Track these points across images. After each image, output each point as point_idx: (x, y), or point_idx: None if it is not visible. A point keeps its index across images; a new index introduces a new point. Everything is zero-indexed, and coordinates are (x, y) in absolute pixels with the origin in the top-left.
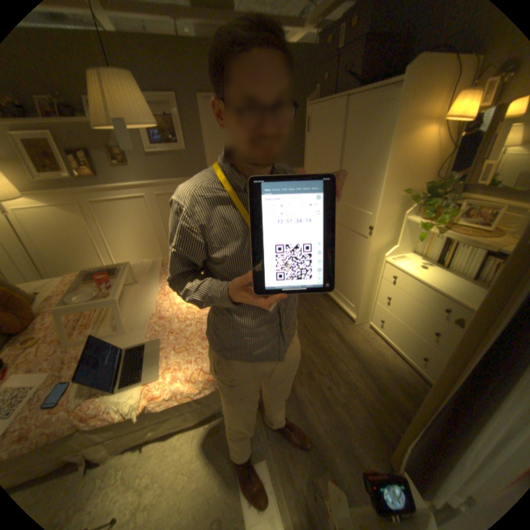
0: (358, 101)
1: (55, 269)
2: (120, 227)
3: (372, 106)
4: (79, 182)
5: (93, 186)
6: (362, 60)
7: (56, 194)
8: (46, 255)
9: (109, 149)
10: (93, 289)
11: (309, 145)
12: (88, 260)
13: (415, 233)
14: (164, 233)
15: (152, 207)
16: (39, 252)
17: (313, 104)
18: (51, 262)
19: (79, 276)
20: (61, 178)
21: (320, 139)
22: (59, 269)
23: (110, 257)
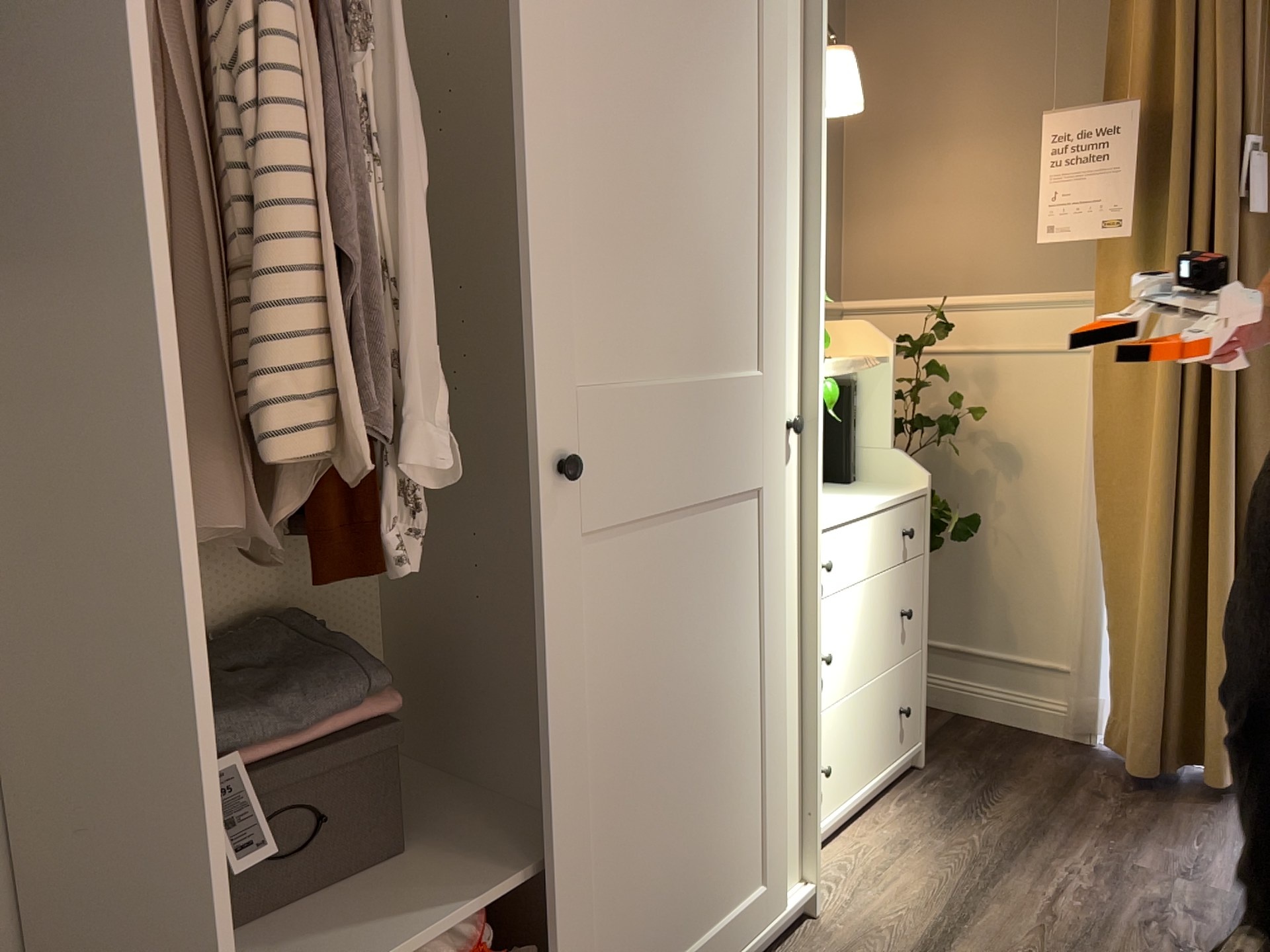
0: None
1: None
2: None
3: None
4: None
5: None
6: None
7: None
8: None
9: None
10: None
11: None
12: None
13: None
14: None
15: None
16: None
17: None
18: None
19: None
20: None
21: None
22: None
23: None
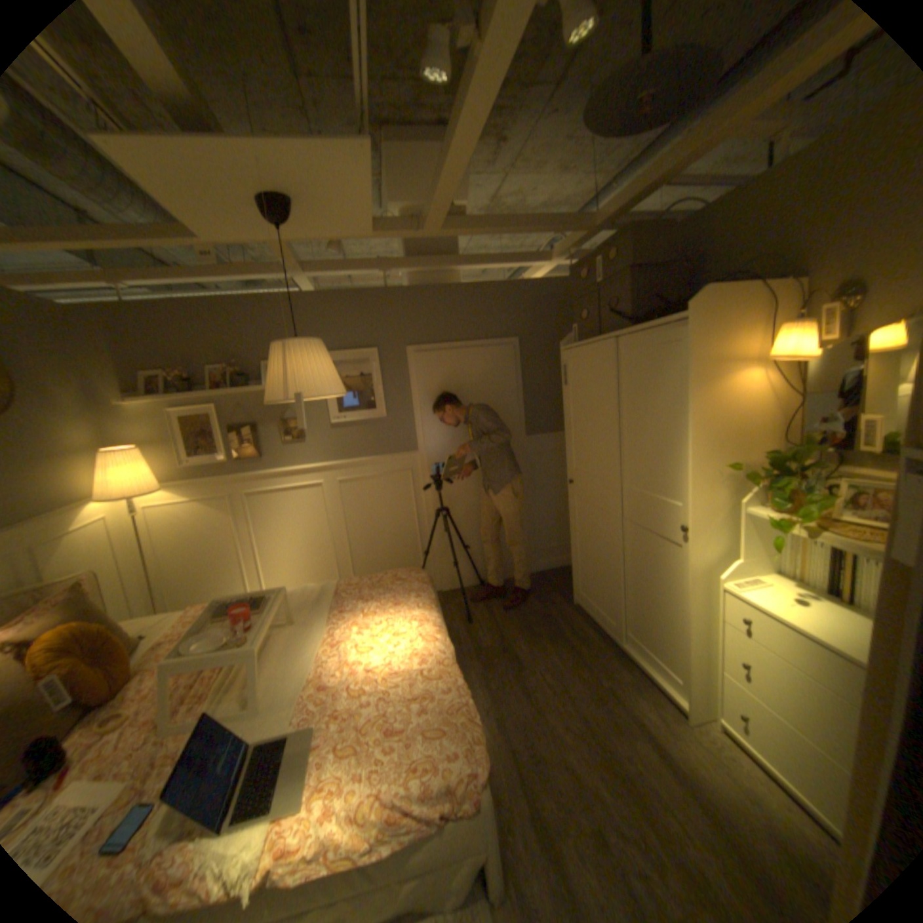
0: (632, 343)
1: (176, 598)
2: (282, 531)
3: (653, 349)
4: (237, 467)
5: (254, 471)
6: (631, 294)
7: (203, 484)
8: (170, 574)
9: (284, 421)
10: (224, 631)
11: (569, 401)
12: (226, 583)
13: (771, 537)
14: (345, 540)
15: (331, 499)
16: (160, 569)
17: (570, 348)
18: (173, 586)
19: (209, 609)
20: (214, 463)
21: (585, 394)
22: (182, 597)
23: (259, 578)
